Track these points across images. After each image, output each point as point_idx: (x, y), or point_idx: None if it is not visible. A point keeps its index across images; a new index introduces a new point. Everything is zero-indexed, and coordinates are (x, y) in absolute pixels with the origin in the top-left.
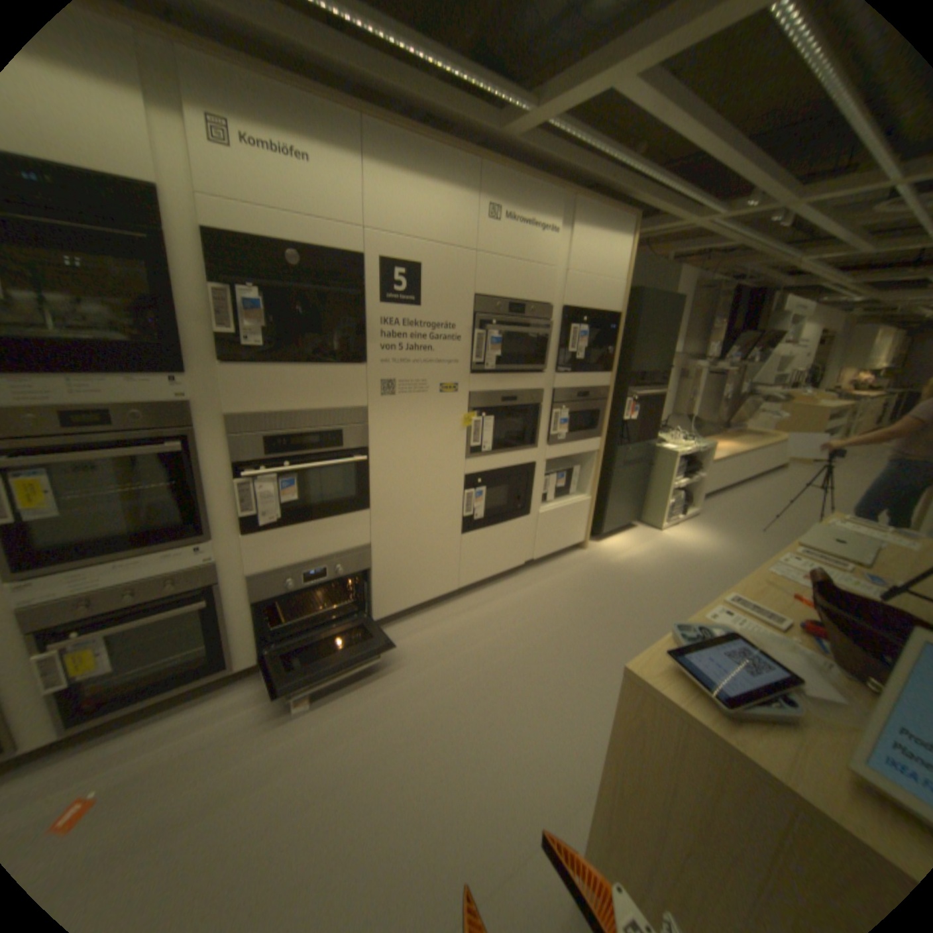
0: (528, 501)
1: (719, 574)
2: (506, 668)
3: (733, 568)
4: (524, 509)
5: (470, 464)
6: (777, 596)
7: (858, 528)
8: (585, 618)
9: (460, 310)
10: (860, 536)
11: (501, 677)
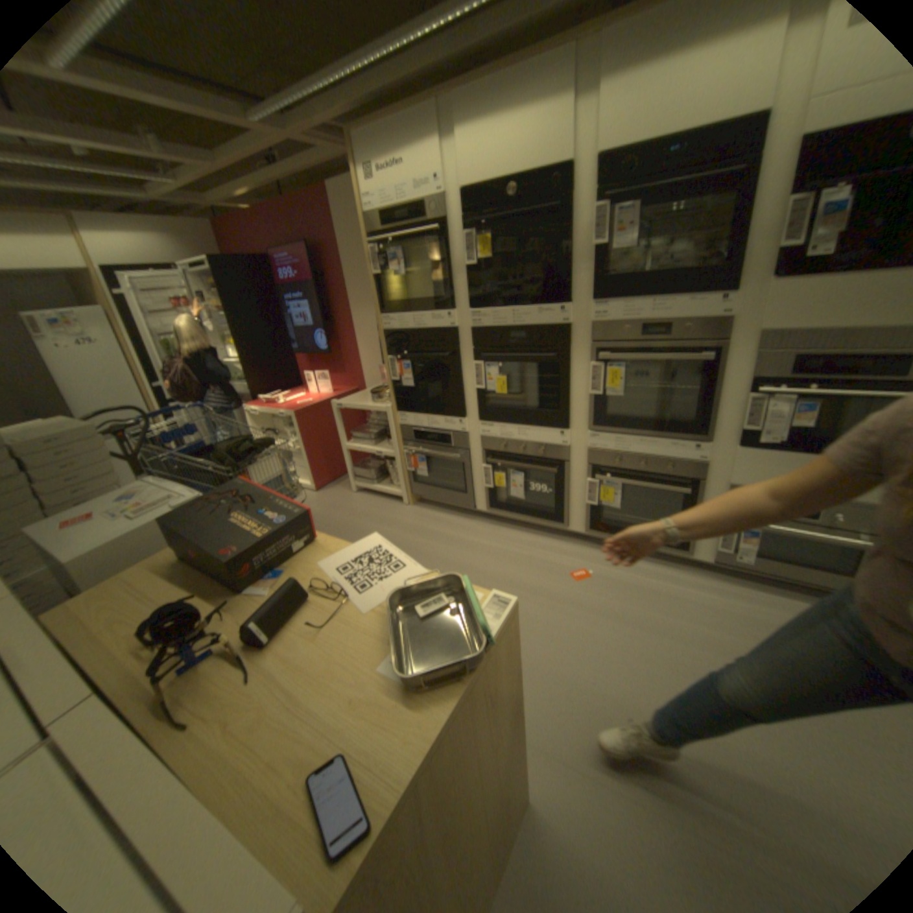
0: None
1: None
2: None
3: None
4: None
5: None
6: None
7: None
8: None
9: None
10: None
11: None
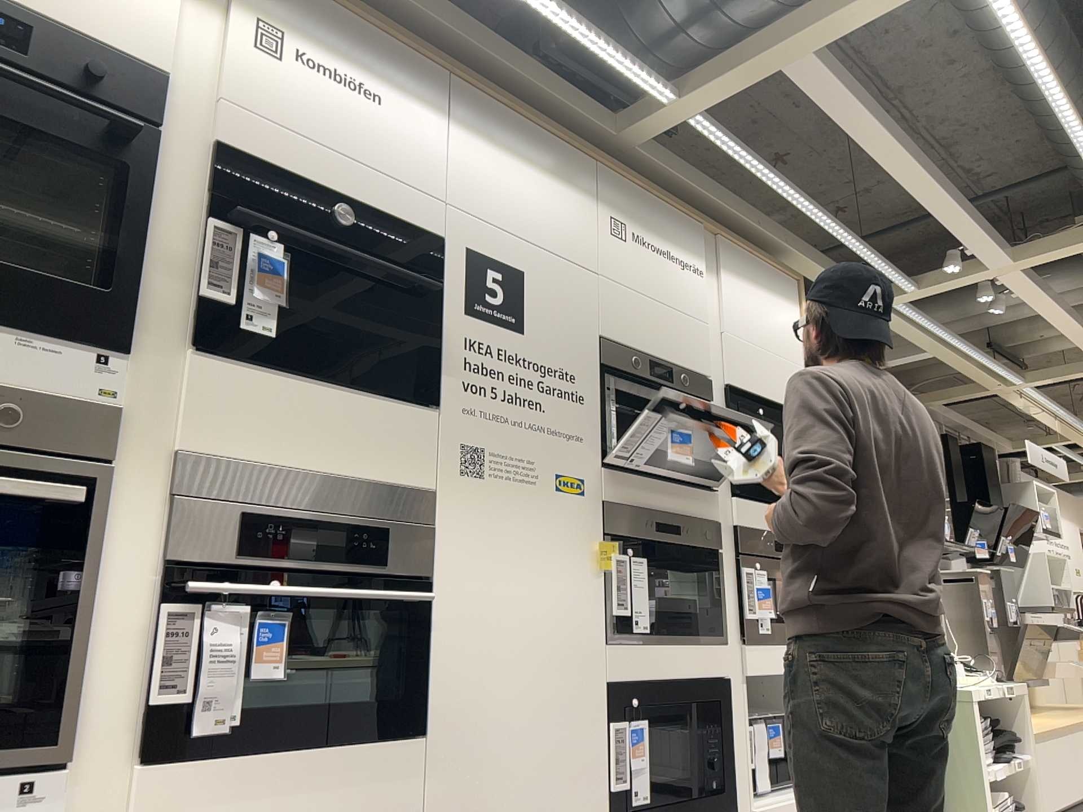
0: (732, 774)
1: None
2: None
3: None
4: (728, 795)
5: (618, 657)
6: None
7: None
8: None
9: (583, 353)
10: None
11: None
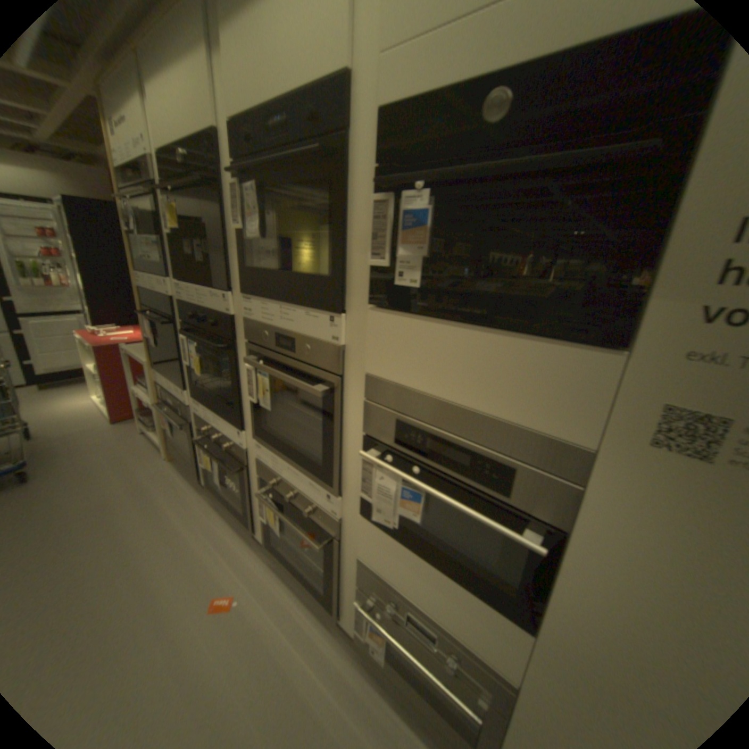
0: None
1: None
2: None
3: None
4: None
5: None
6: None
7: None
8: None
9: None
10: None
11: None
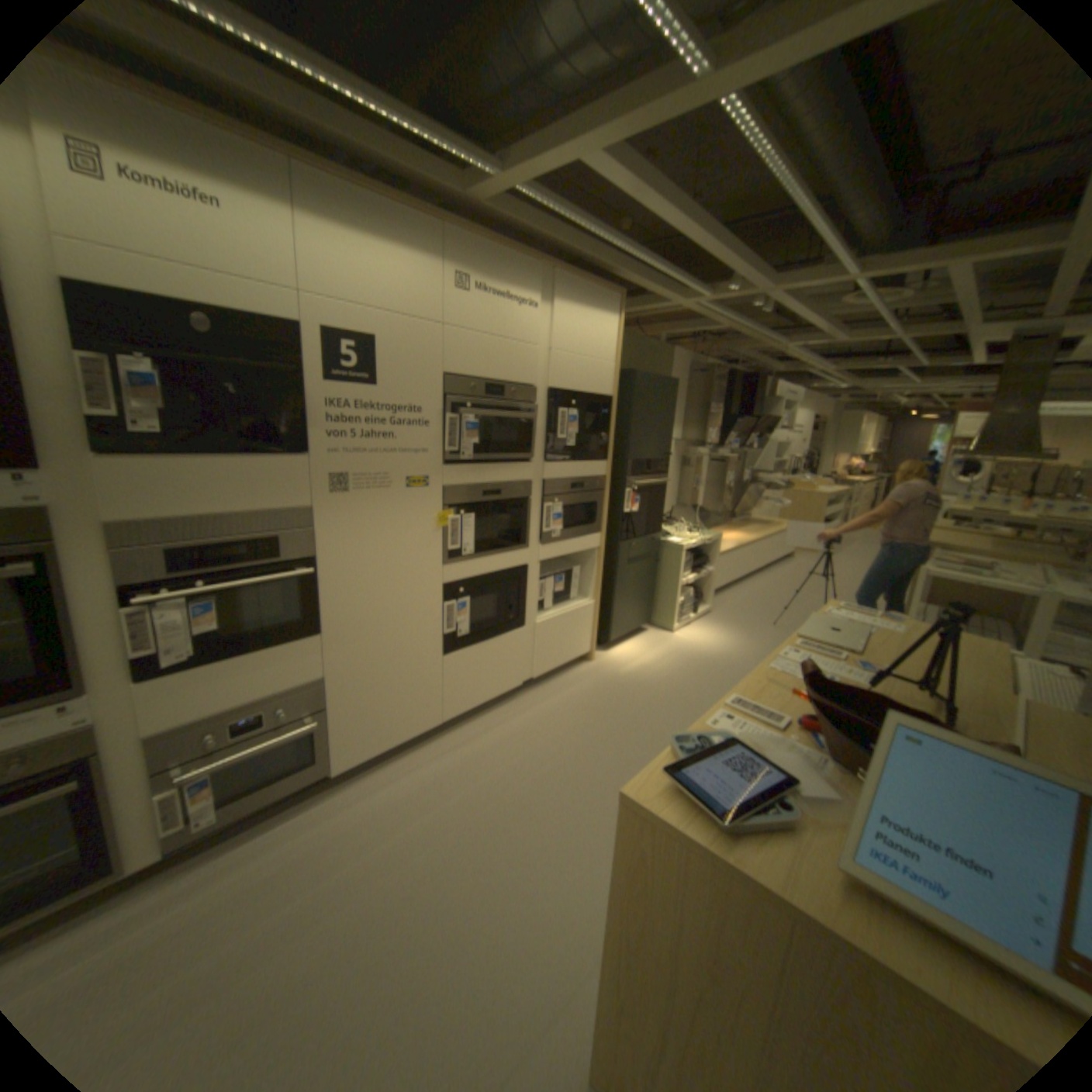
0: (522, 610)
1: (732, 675)
2: (503, 813)
3: (745, 667)
4: (518, 620)
5: (450, 571)
6: (776, 693)
7: (851, 615)
8: (593, 741)
9: (428, 392)
10: (853, 622)
11: (497, 825)
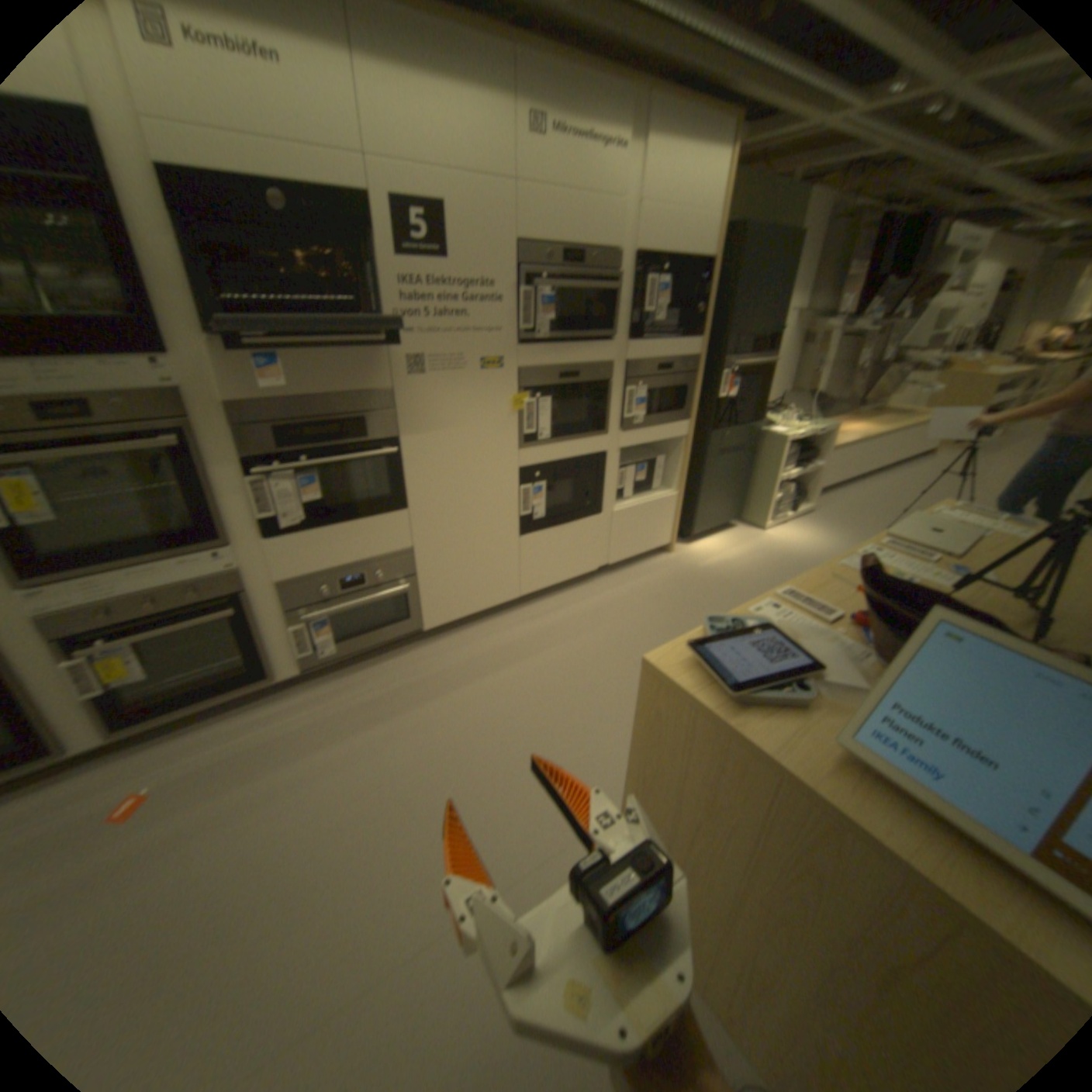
0: (600, 497)
1: None
2: (567, 674)
3: None
4: (595, 506)
5: (526, 454)
6: (838, 588)
7: (968, 516)
8: (660, 625)
9: (501, 261)
10: (967, 524)
11: (561, 683)
